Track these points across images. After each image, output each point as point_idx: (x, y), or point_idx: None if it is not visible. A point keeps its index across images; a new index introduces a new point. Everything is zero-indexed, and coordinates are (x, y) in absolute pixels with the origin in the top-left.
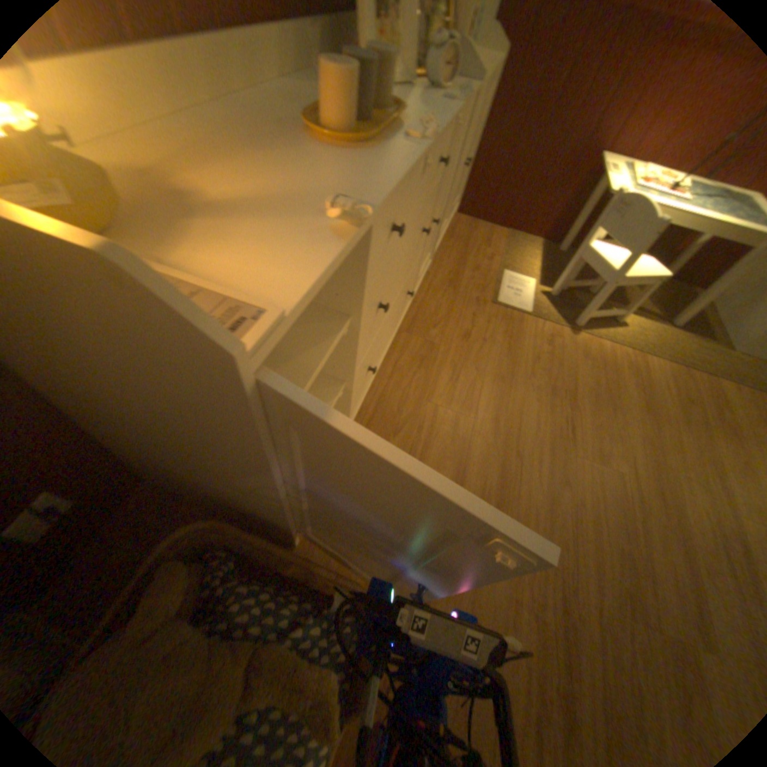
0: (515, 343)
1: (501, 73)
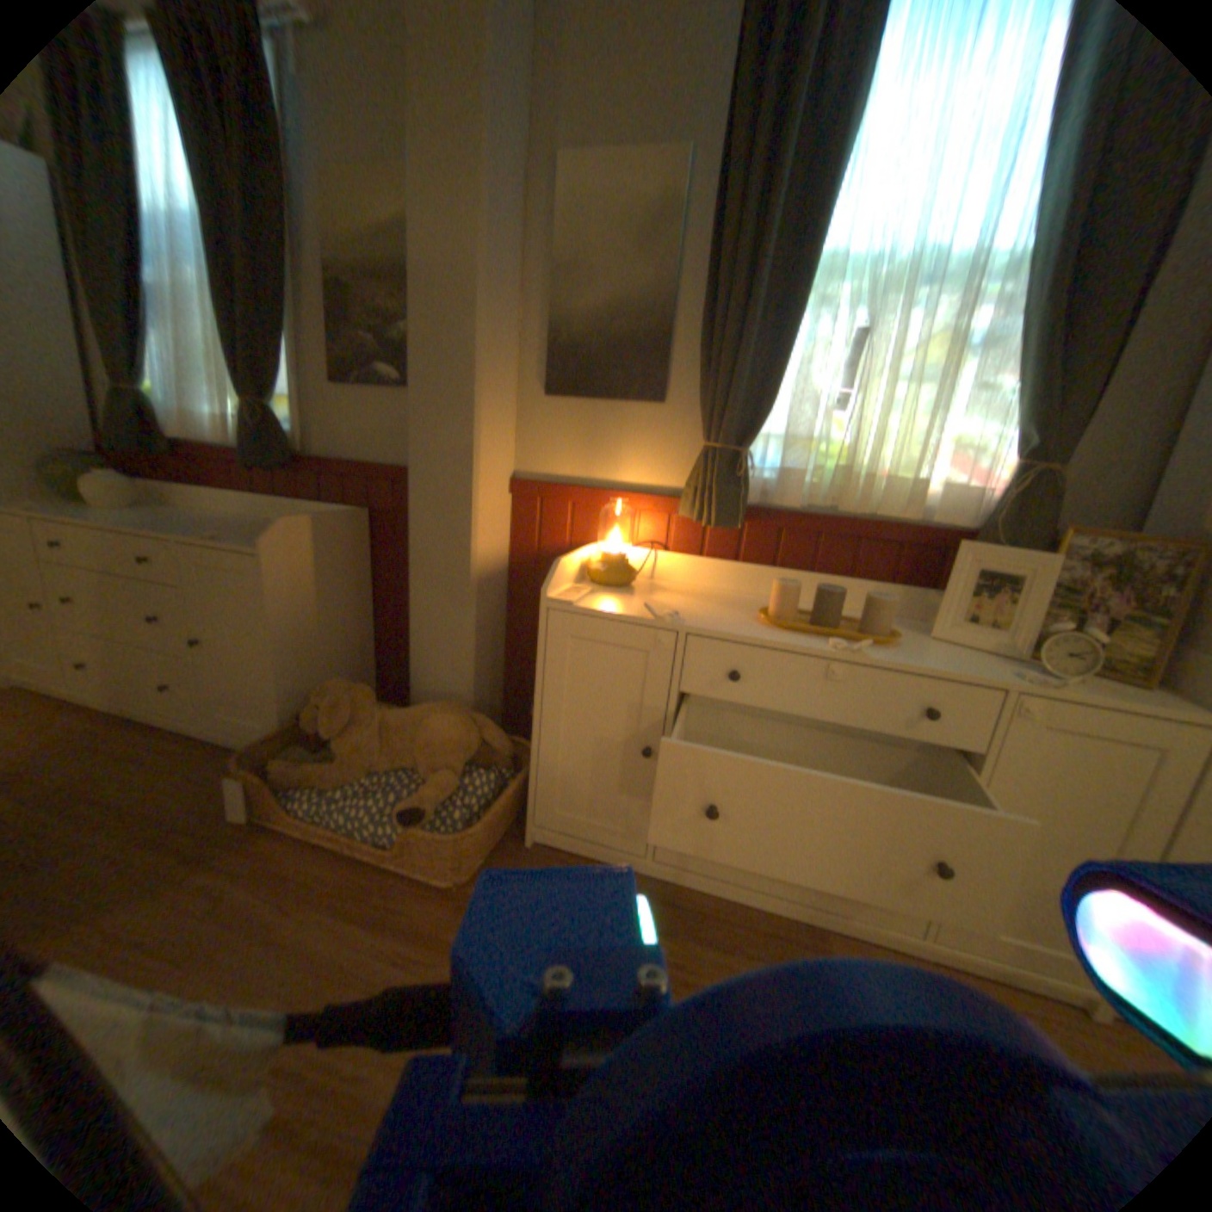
0: None
1: None
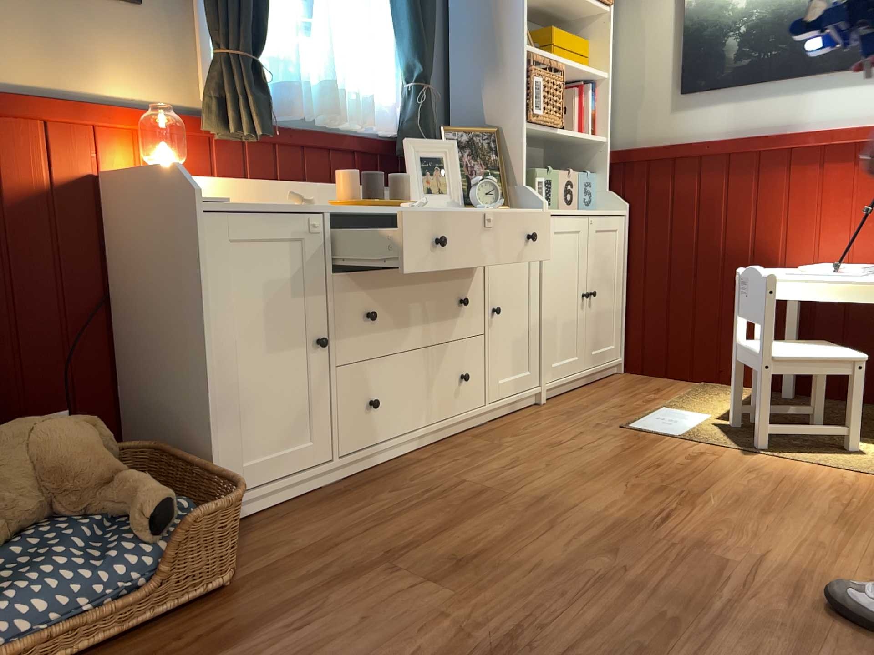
0: (632, 454)
1: (630, 224)
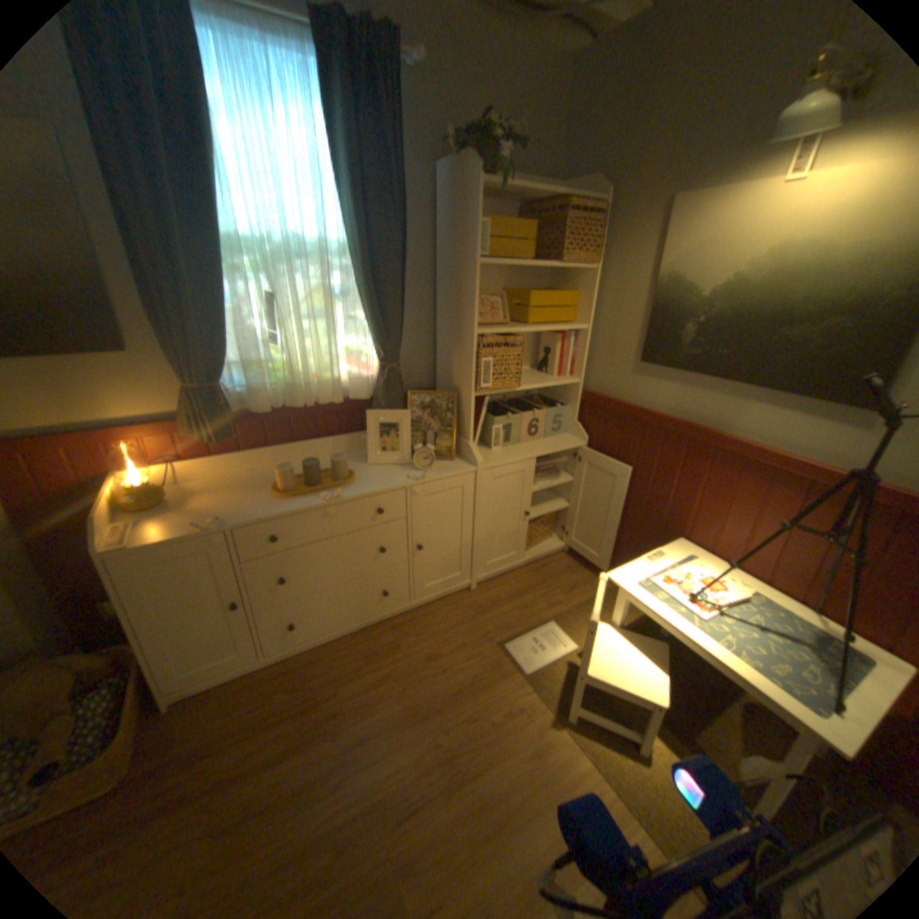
0: (472, 694)
1: (588, 452)
